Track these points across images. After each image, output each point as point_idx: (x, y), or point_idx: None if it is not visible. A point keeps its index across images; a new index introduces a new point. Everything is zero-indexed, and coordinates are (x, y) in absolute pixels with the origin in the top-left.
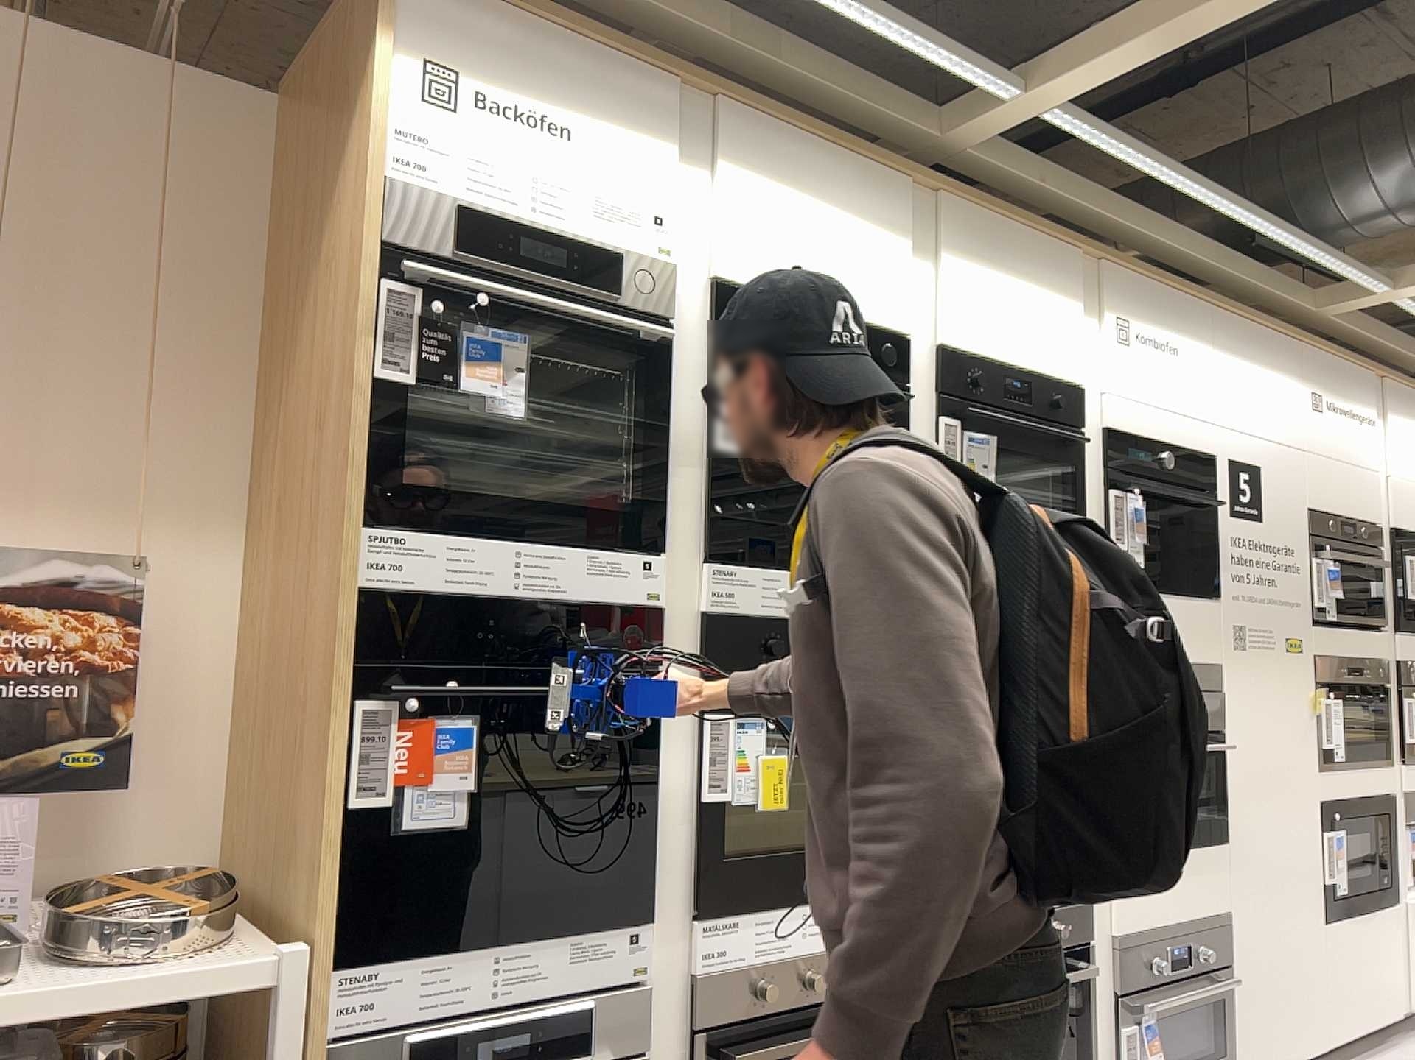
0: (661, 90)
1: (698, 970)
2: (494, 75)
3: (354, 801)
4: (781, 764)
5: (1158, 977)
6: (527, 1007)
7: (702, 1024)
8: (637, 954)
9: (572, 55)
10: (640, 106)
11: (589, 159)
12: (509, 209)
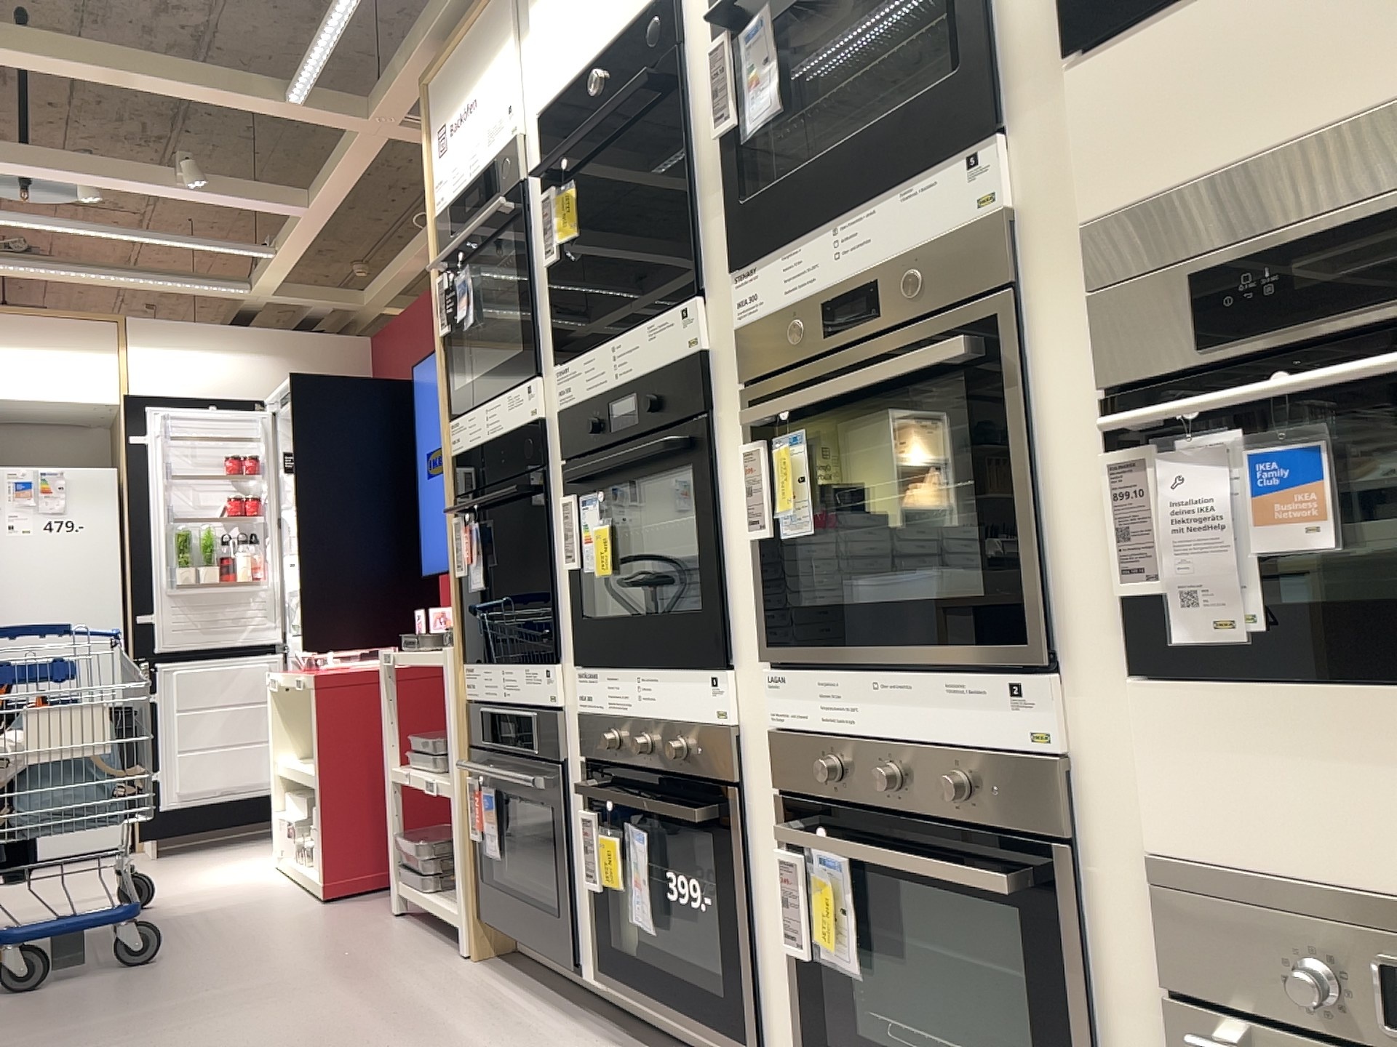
0: (499, 6)
1: (577, 710)
2: (451, 108)
3: (455, 574)
4: (602, 533)
5: (1327, 1024)
6: (523, 710)
7: (586, 757)
8: (549, 687)
9: (469, 46)
10: (493, 34)
11: (481, 110)
12: (462, 188)
